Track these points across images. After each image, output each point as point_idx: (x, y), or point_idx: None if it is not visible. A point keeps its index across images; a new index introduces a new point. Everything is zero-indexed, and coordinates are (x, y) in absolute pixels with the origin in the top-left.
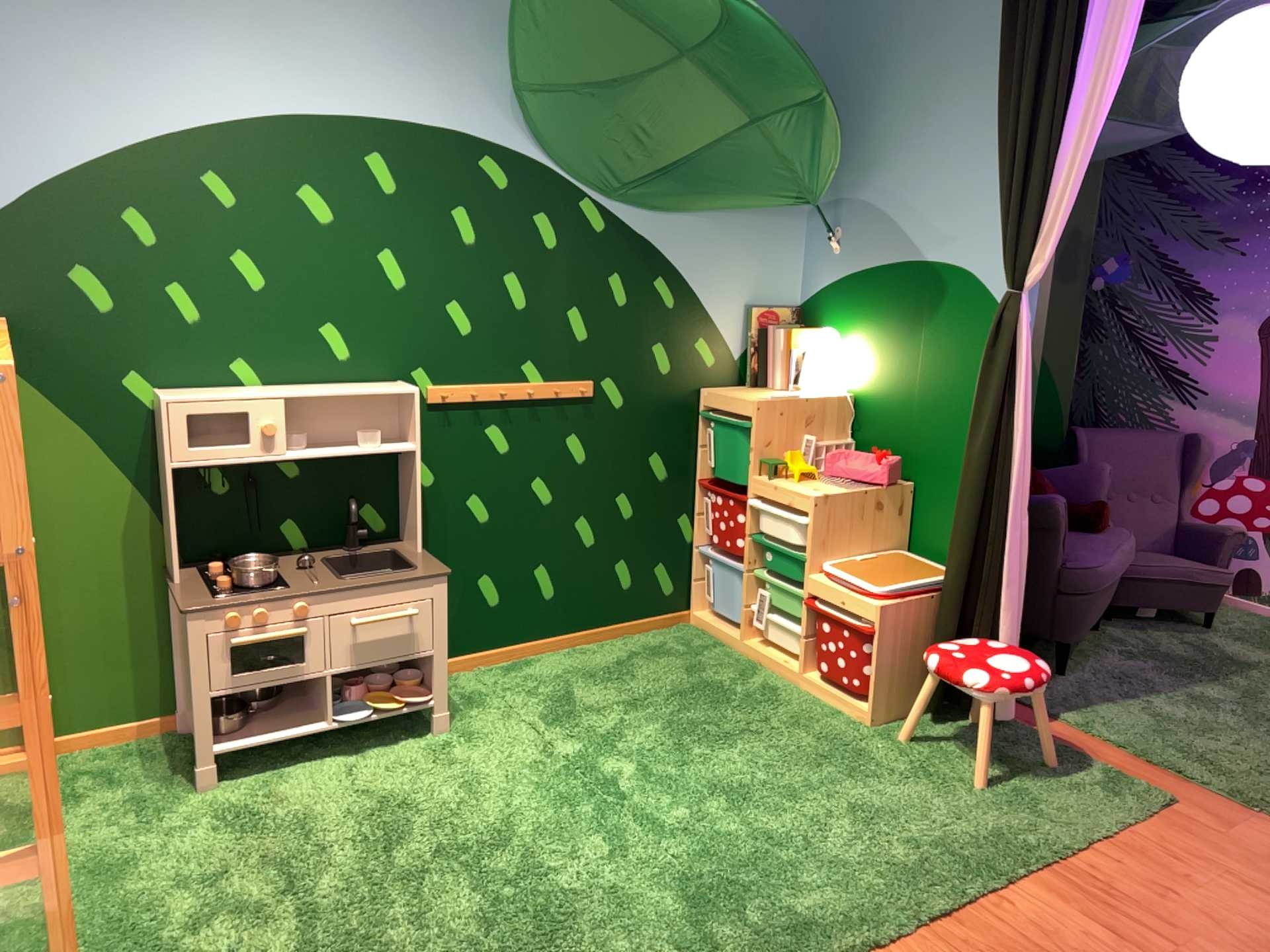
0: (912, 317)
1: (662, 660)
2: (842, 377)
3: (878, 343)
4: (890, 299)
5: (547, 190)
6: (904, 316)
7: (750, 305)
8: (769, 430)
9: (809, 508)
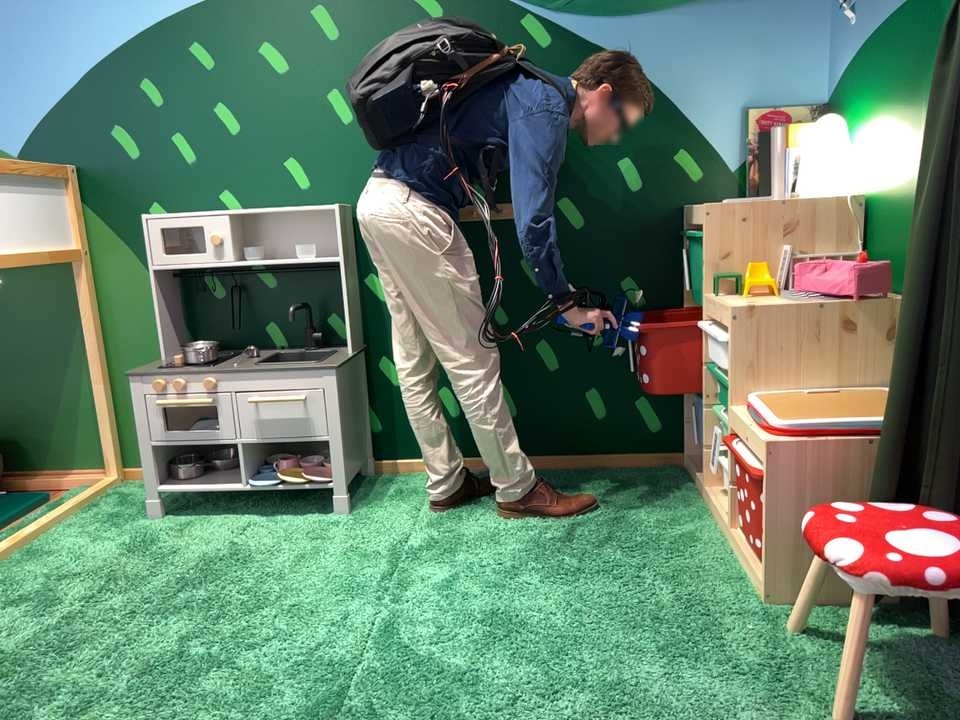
0: (921, 62)
1: (607, 496)
2: (861, 174)
3: (890, 114)
4: (901, 50)
5: (481, 7)
6: (914, 65)
7: (752, 105)
8: (729, 238)
9: (732, 322)
